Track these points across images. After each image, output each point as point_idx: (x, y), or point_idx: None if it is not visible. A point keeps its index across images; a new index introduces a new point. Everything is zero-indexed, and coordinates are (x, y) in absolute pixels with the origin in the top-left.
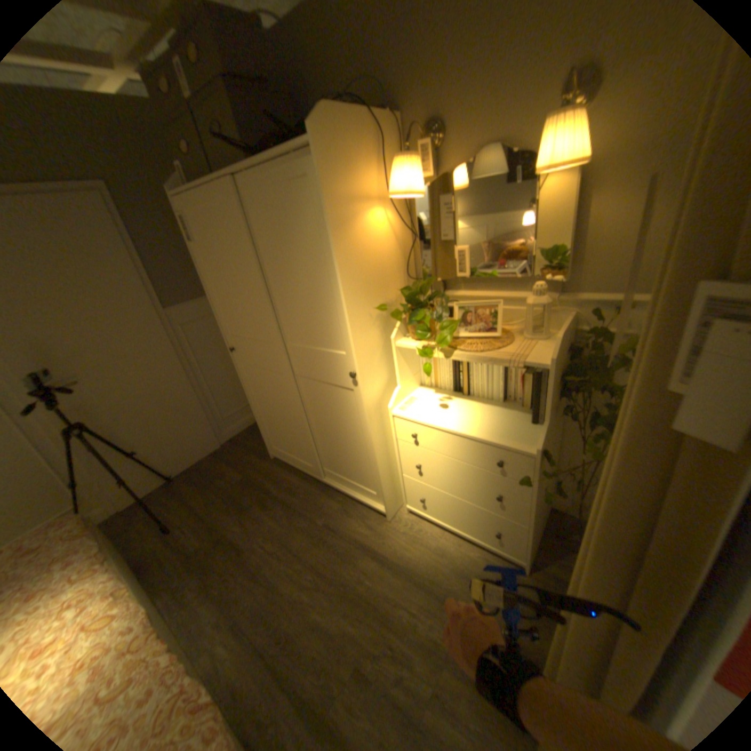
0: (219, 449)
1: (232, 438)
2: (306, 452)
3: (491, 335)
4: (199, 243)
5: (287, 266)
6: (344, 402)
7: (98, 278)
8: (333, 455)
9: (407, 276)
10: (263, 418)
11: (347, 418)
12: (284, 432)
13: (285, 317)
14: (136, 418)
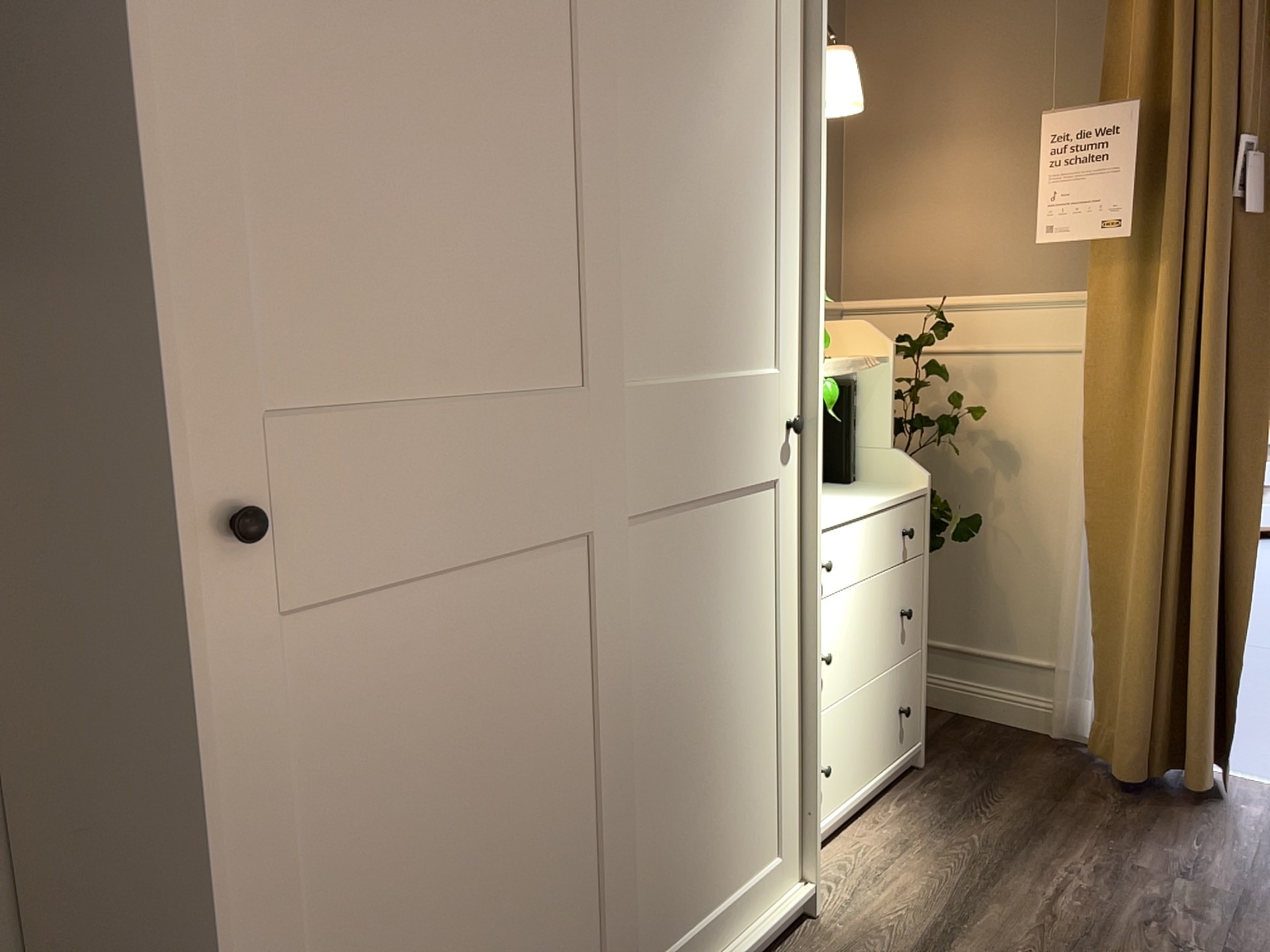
0: None
1: None
2: (595, 945)
3: None
4: None
5: (686, 99)
6: (750, 542)
7: None
8: (683, 835)
9: None
10: None
11: (749, 598)
12: (486, 949)
13: (635, 267)
14: None
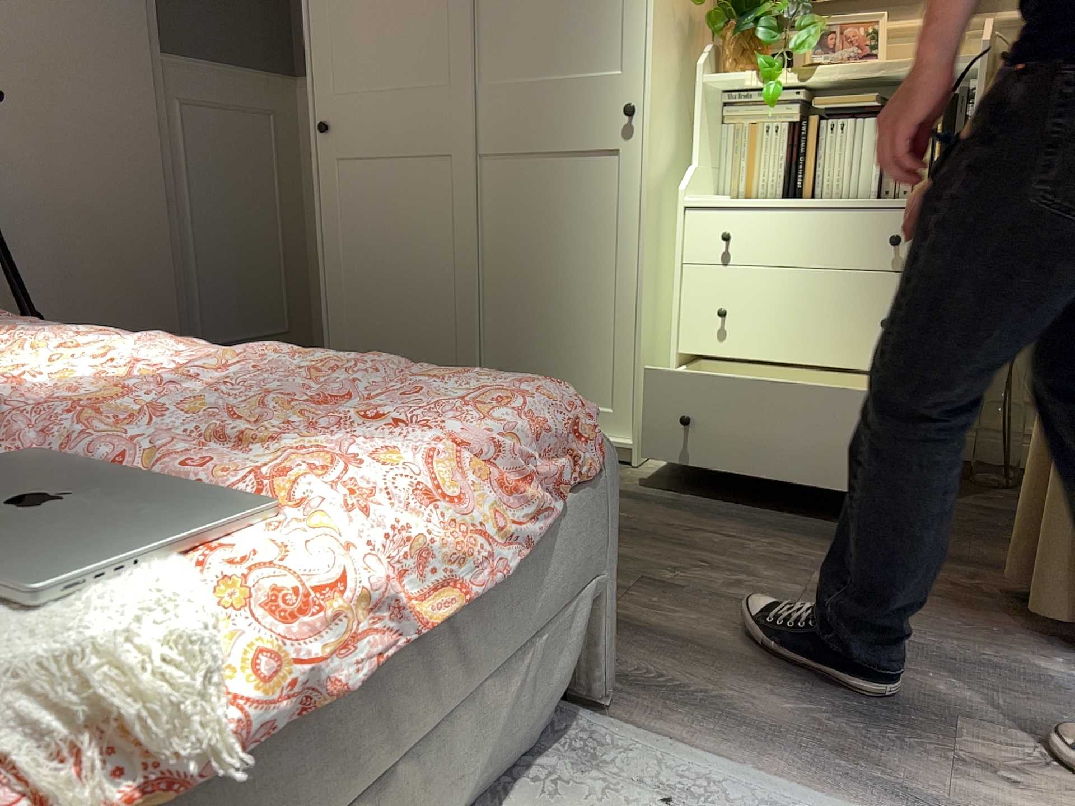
0: None
1: None
2: (456, 352)
3: (874, 61)
4: None
5: None
6: (591, 189)
7: None
8: (527, 342)
9: None
10: (352, 296)
11: (590, 225)
12: (406, 315)
13: (498, 24)
14: (61, 253)
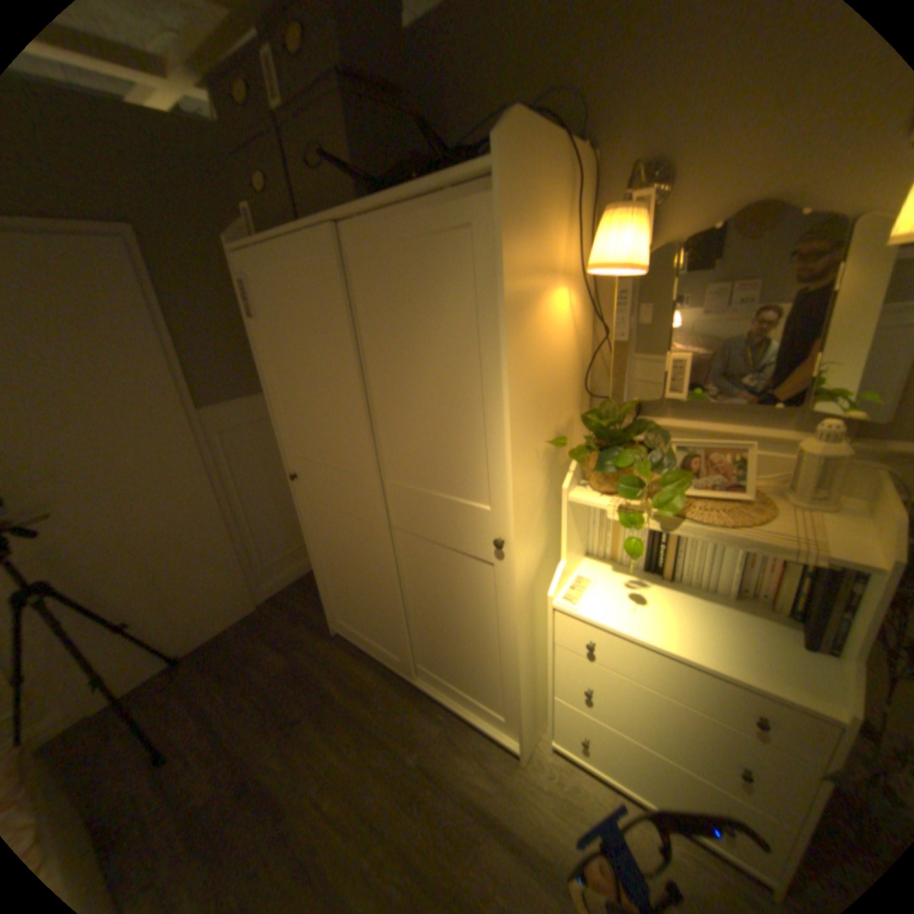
0: (252, 612)
1: (272, 595)
2: (392, 638)
3: (736, 495)
4: (262, 319)
5: (405, 364)
6: (471, 579)
7: (100, 359)
8: (437, 651)
9: (582, 390)
10: (327, 577)
11: (473, 602)
12: (359, 603)
13: (388, 439)
14: (132, 570)
